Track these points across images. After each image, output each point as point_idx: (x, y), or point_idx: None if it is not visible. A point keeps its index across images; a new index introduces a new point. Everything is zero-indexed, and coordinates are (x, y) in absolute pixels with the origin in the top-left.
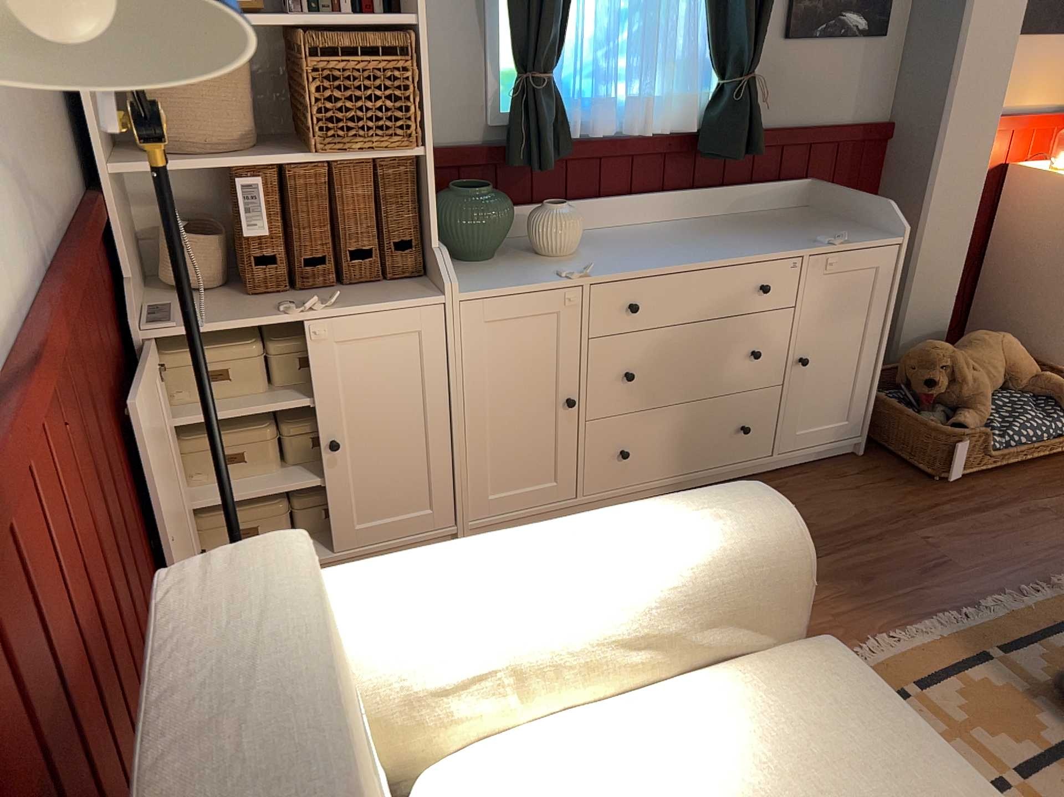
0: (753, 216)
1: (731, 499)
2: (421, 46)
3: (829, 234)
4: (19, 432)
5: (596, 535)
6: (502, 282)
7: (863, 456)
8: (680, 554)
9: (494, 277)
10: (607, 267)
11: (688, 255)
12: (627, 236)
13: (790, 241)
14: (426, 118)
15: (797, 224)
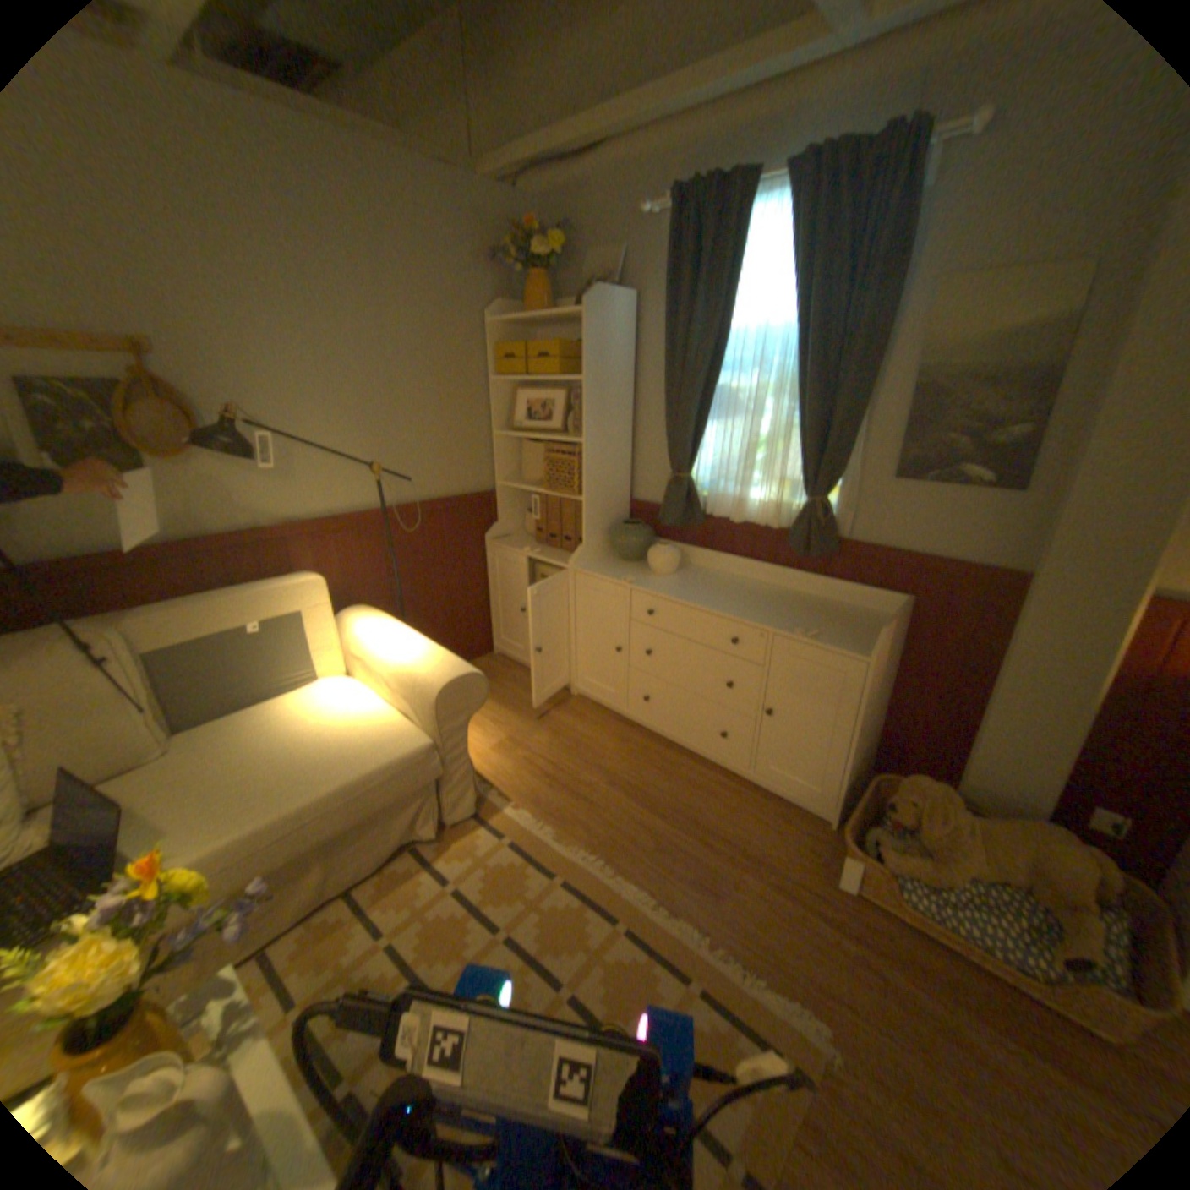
0: (834, 605)
1: (454, 667)
2: (585, 453)
3: (819, 631)
4: (328, 534)
5: (414, 646)
6: (600, 572)
7: (833, 833)
8: (412, 665)
9: (606, 569)
10: (651, 586)
11: (701, 599)
12: (718, 581)
13: (783, 622)
14: (585, 485)
15: (835, 620)
